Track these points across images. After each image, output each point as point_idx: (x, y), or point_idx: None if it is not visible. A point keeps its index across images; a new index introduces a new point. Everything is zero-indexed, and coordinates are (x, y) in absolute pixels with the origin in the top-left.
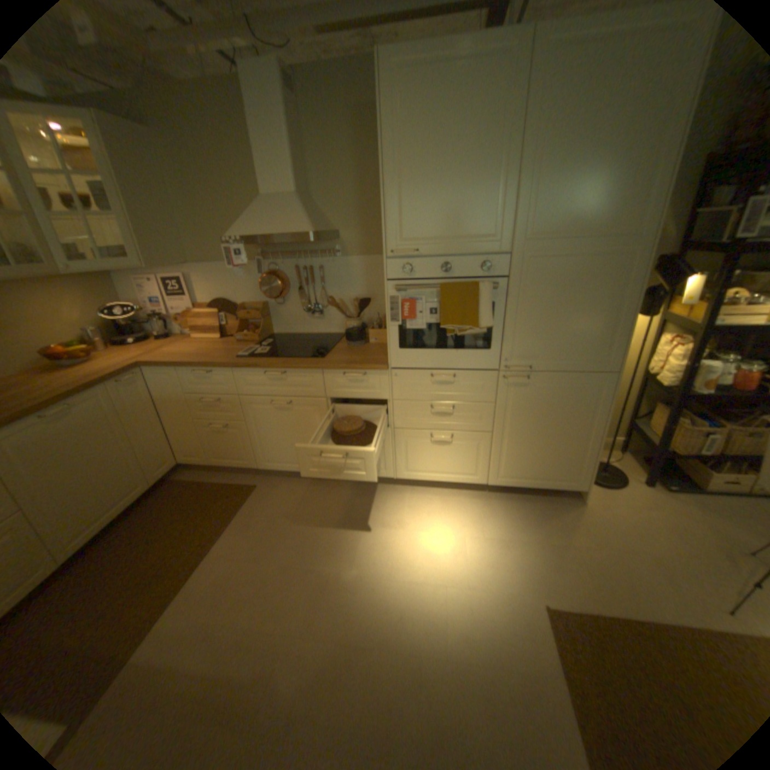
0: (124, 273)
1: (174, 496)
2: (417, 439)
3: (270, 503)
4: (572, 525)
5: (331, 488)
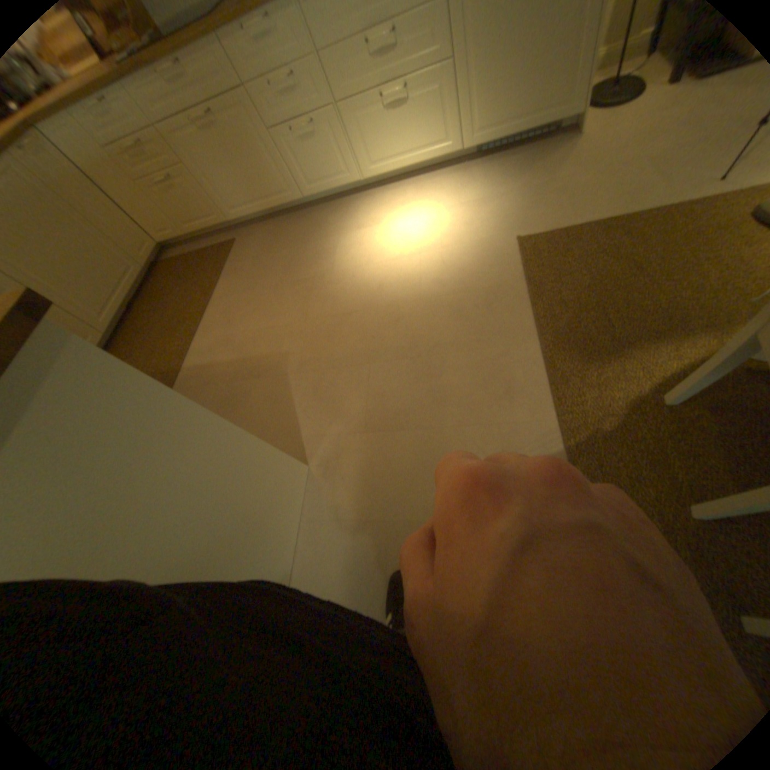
0: None
1: (168, 270)
2: (367, 107)
3: (251, 247)
4: (561, 157)
5: (303, 215)
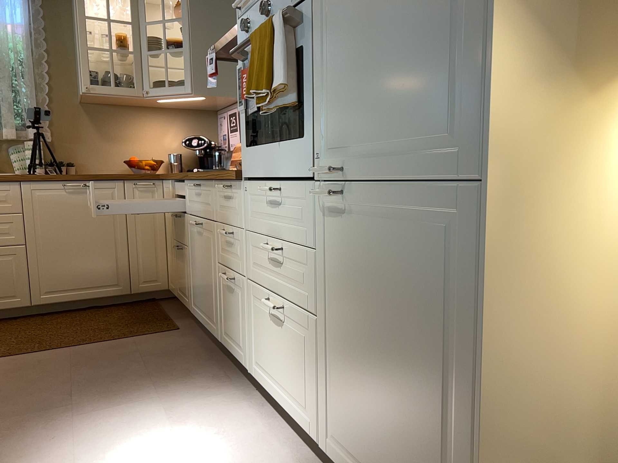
0: (222, 114)
1: (138, 310)
2: (263, 307)
3: (160, 344)
4: None
5: (213, 360)
